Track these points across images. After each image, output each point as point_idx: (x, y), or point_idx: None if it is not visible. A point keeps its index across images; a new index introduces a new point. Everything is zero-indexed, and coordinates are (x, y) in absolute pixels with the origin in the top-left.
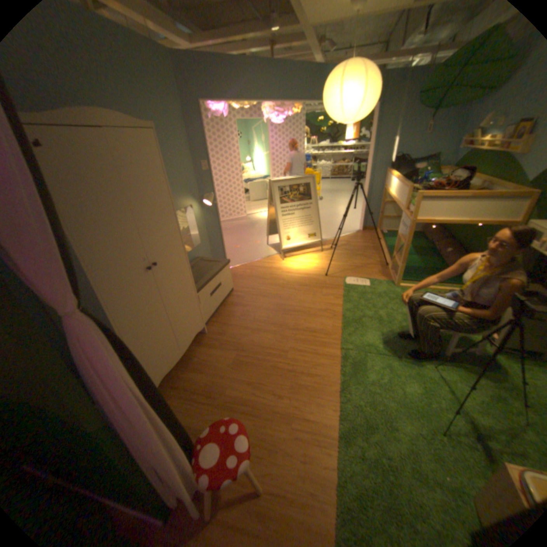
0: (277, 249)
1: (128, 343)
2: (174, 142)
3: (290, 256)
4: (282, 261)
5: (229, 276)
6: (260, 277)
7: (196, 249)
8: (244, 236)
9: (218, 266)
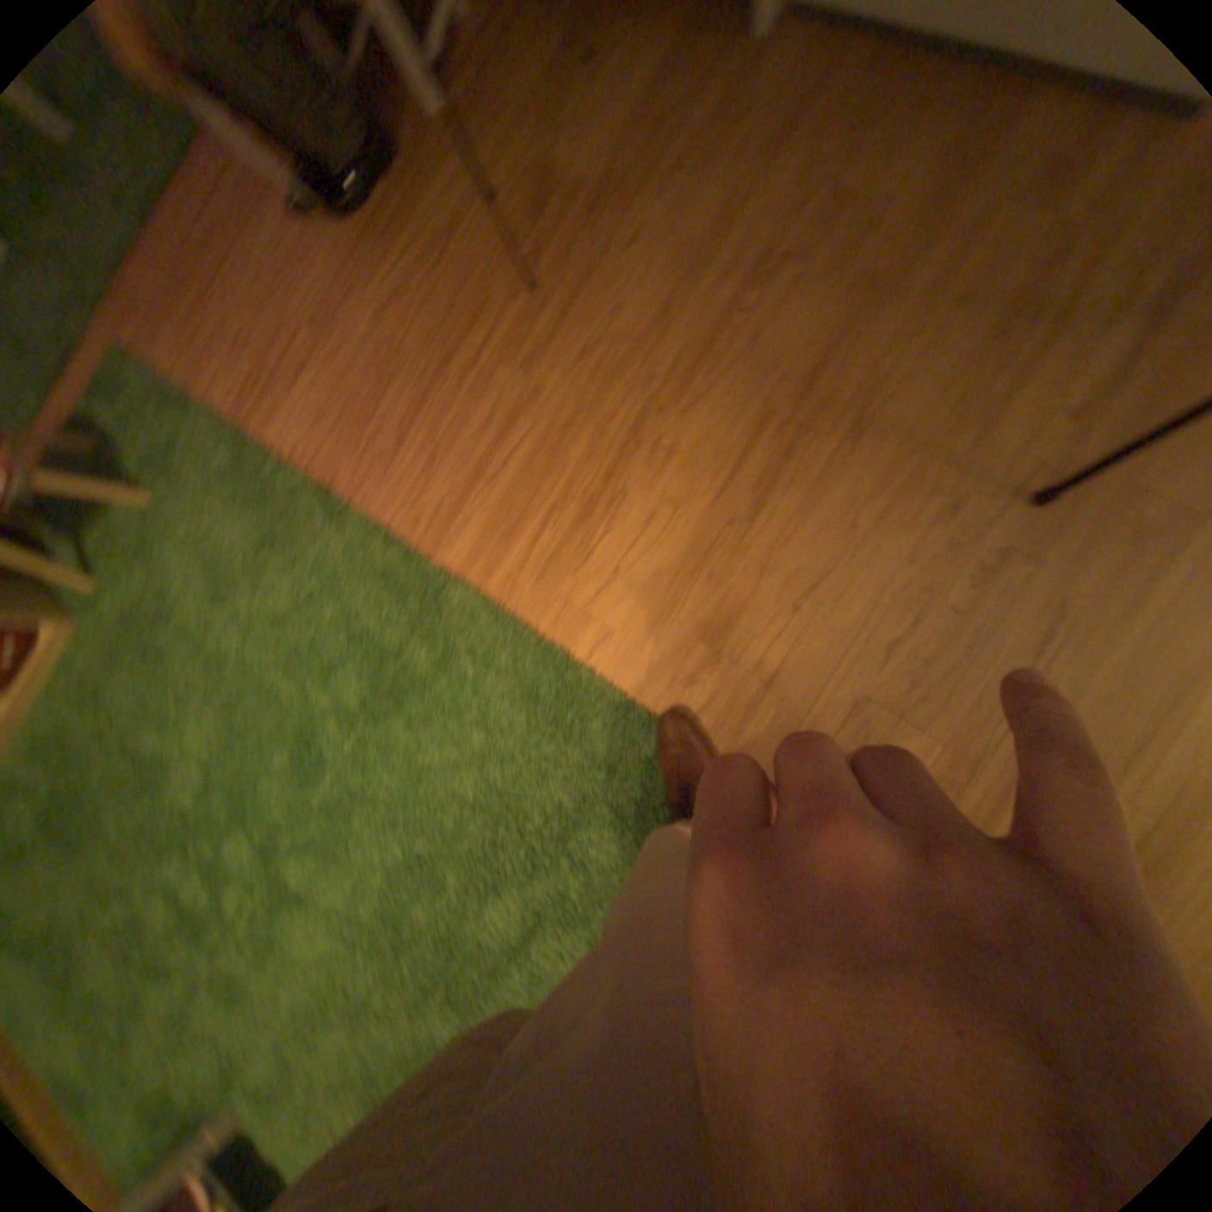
0: None
1: None
2: None
3: None
4: None
5: None
6: None
7: None
8: None
9: None
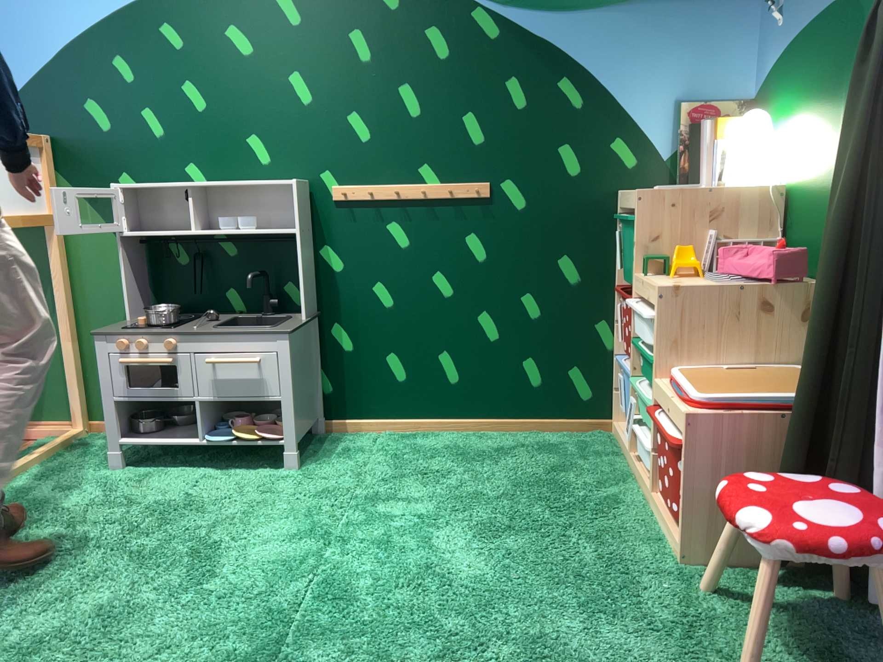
0: None
1: None
2: None
3: None
4: None
5: None
6: None
7: None
8: None
9: None
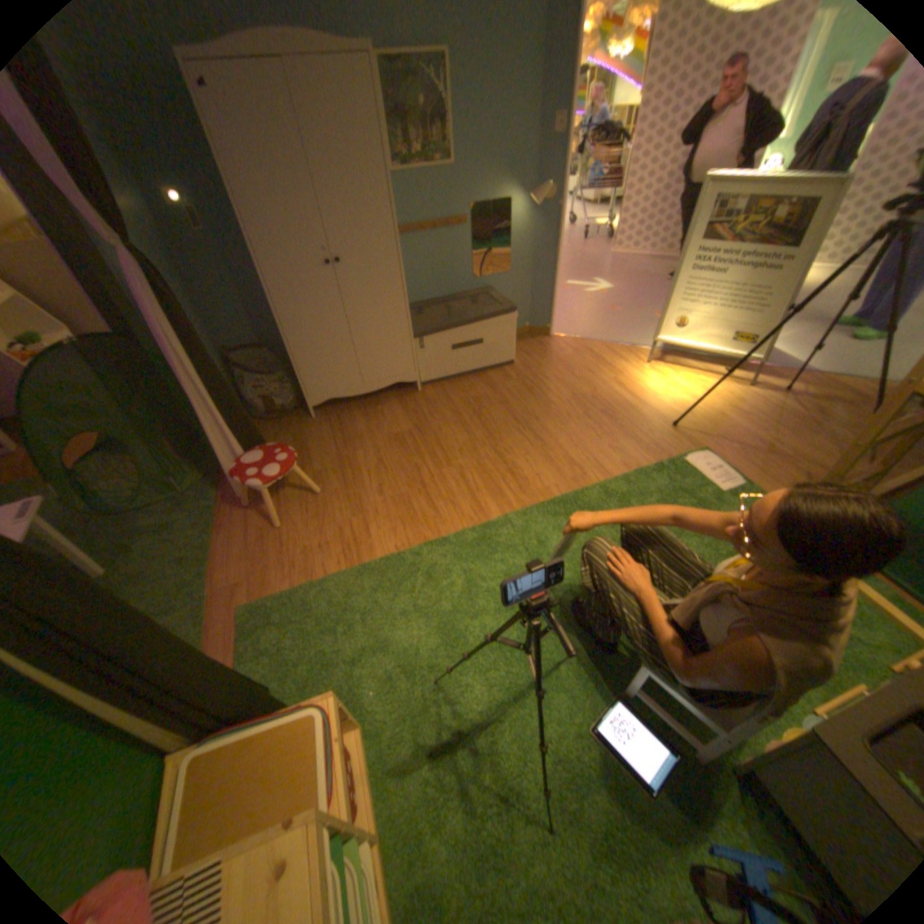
0: (671, 342)
1: (288, 336)
2: (506, 71)
3: (673, 363)
4: (644, 365)
5: (510, 340)
6: (572, 369)
7: (496, 280)
8: (655, 297)
9: (491, 314)
